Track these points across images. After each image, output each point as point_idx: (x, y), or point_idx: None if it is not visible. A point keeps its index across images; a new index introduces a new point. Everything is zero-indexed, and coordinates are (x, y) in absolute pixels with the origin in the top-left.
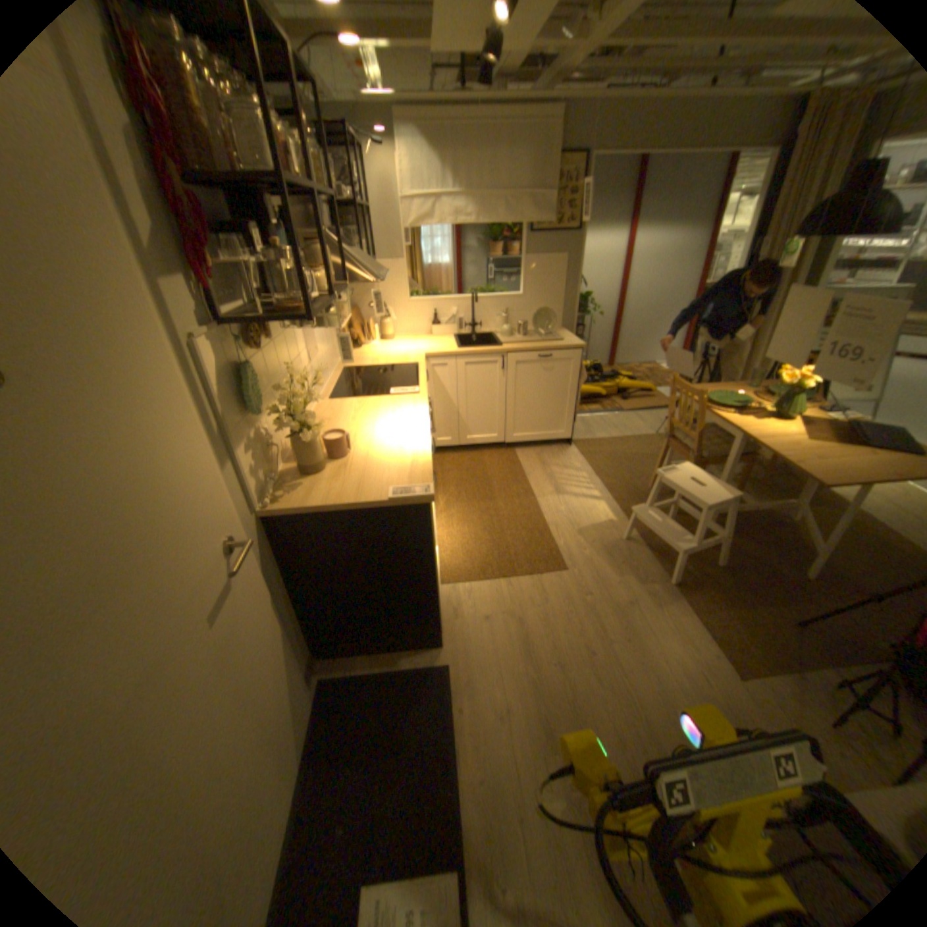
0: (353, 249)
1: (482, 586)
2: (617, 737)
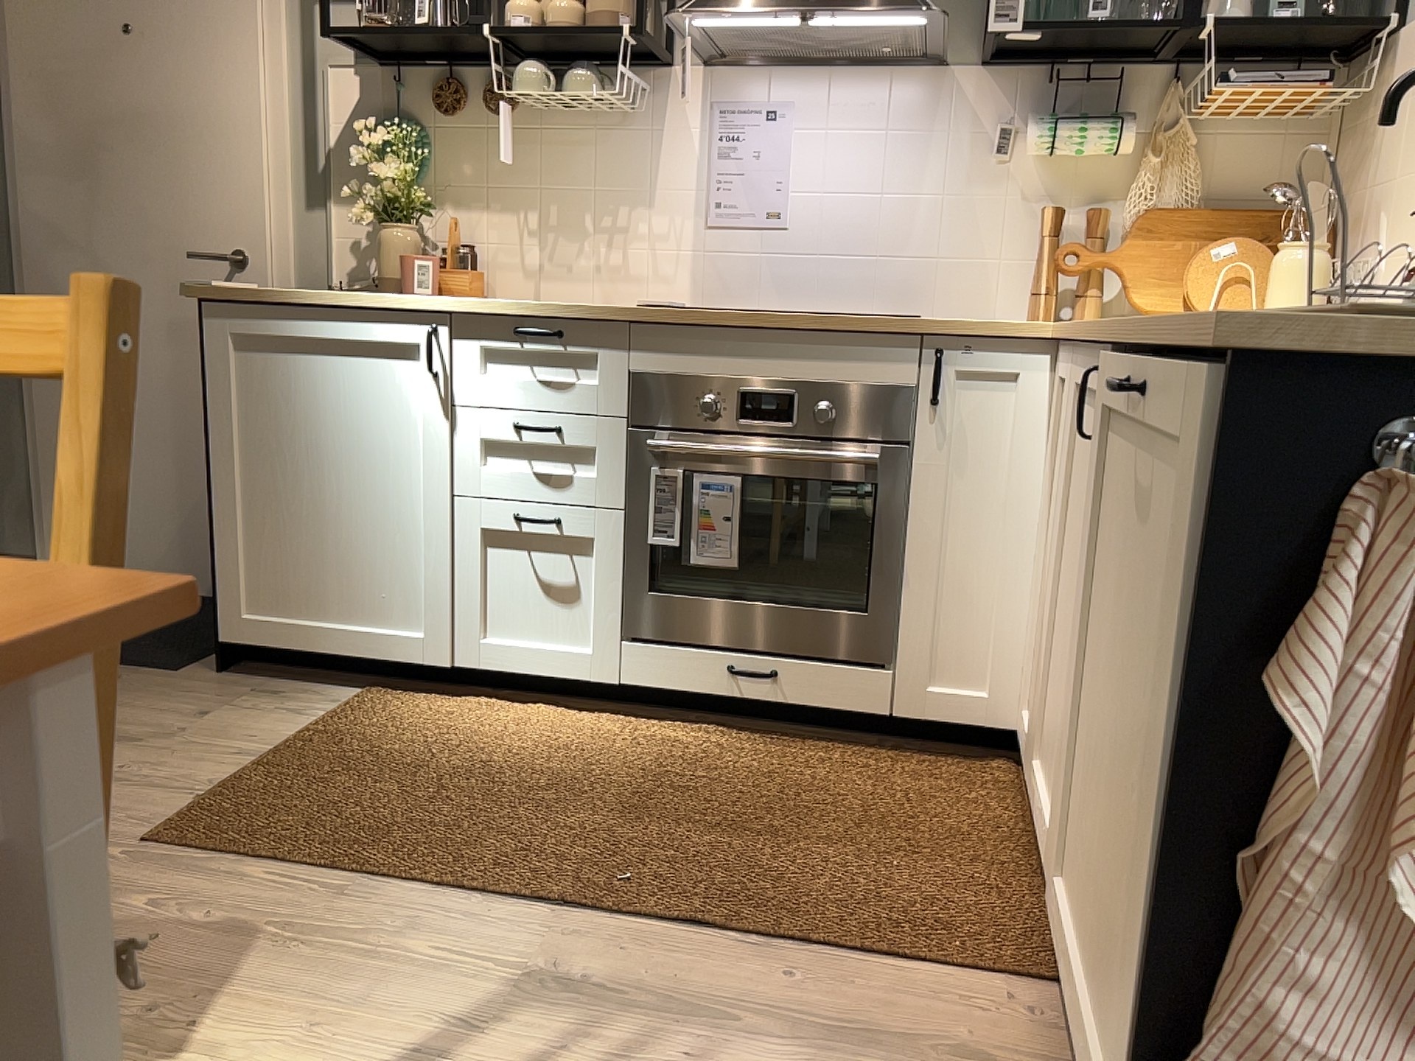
0: None
1: (287, 722)
2: None
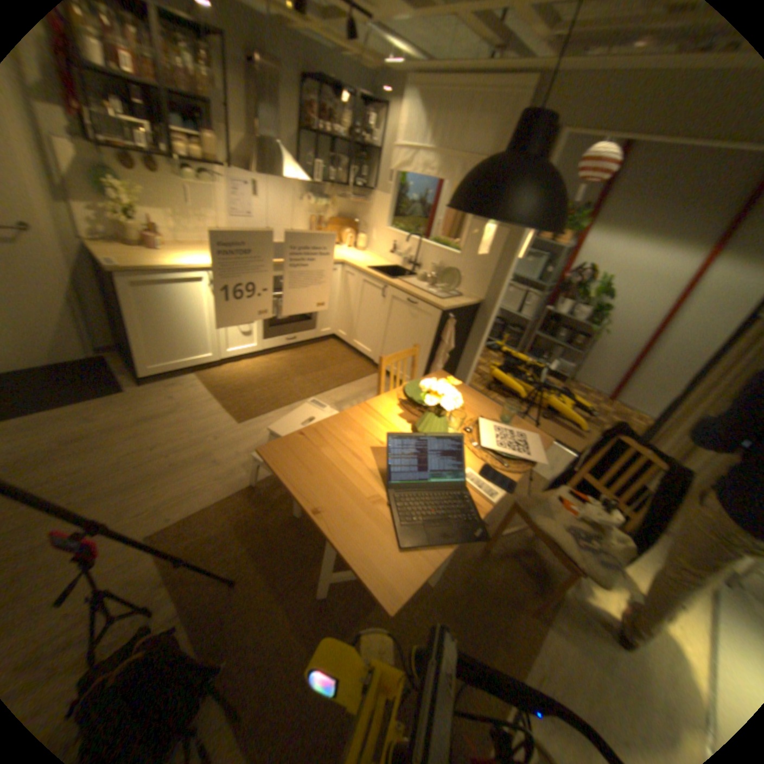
0: (272, 154)
1: (202, 388)
2: (80, 469)
